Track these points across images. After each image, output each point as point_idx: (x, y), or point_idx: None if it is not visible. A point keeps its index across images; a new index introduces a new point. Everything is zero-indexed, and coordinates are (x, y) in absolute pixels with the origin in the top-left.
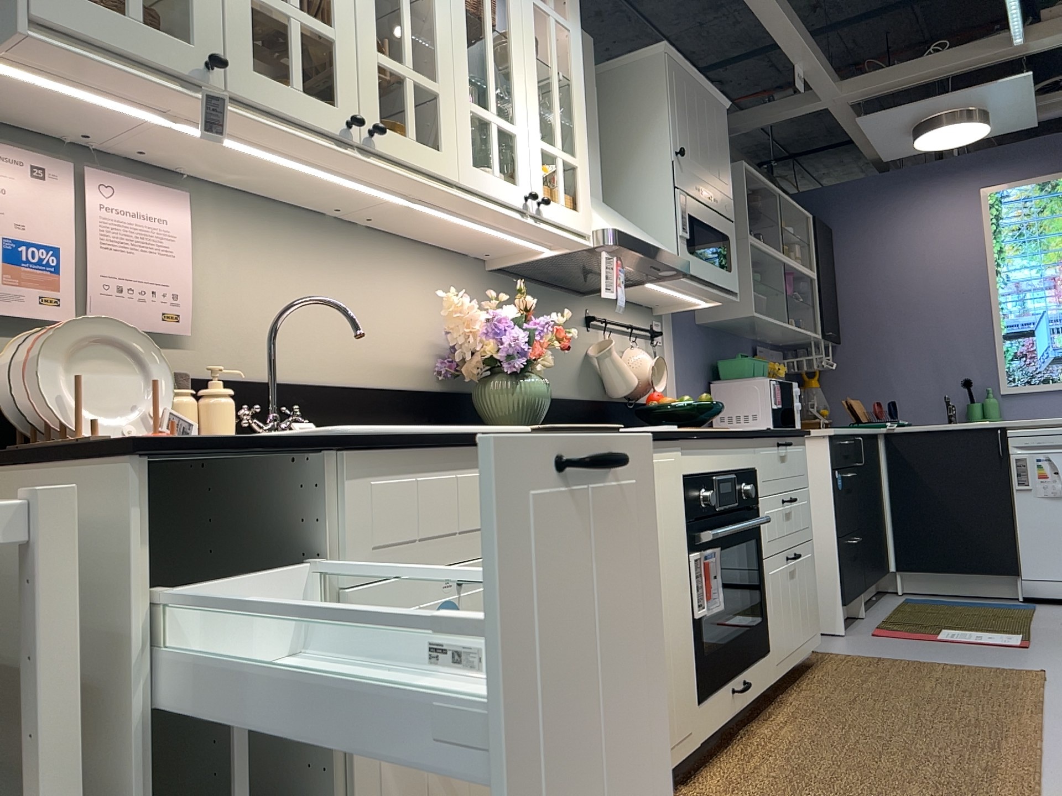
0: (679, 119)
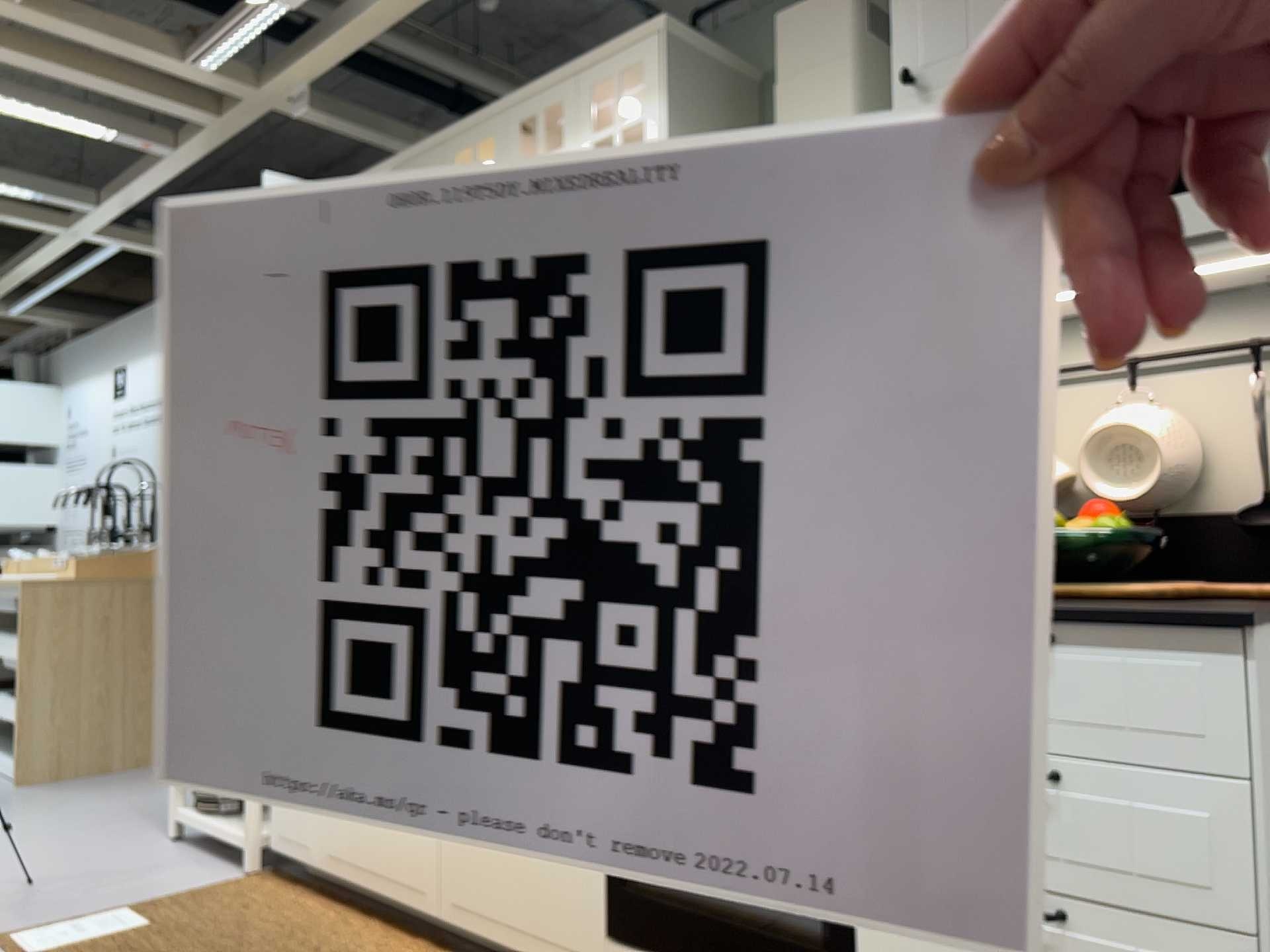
0: (919, 7)
